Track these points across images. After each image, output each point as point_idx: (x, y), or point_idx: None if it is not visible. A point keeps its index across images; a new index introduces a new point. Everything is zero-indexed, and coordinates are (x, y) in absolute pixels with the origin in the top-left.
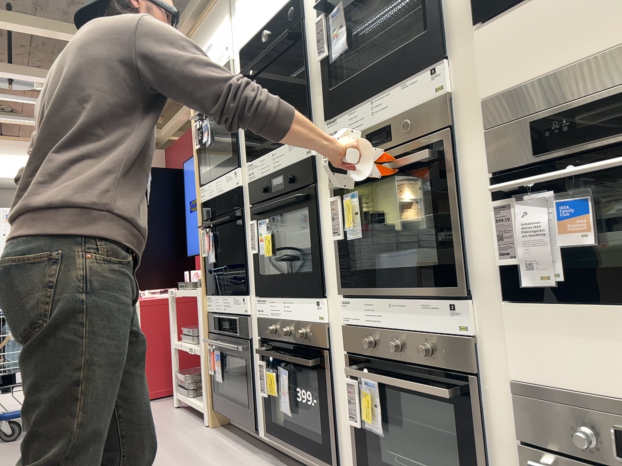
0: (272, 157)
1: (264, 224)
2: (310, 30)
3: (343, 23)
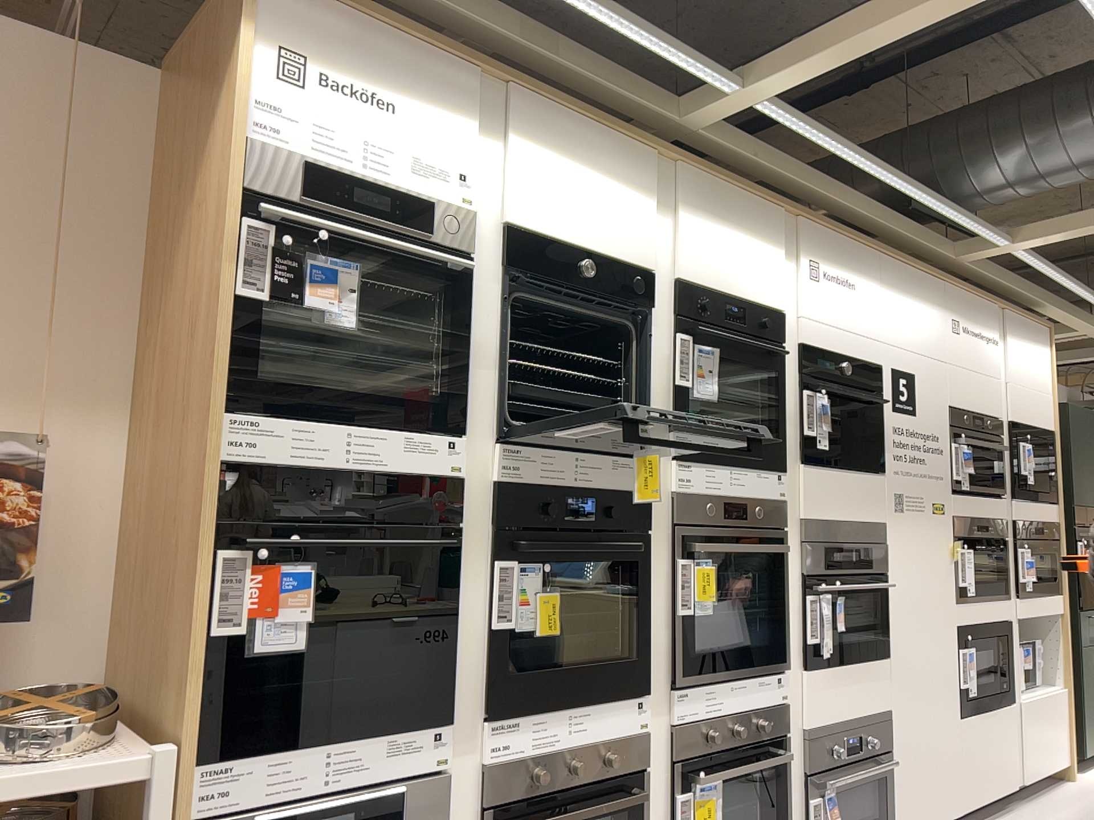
0: (575, 462)
1: (540, 567)
2: (659, 335)
3: (709, 373)
